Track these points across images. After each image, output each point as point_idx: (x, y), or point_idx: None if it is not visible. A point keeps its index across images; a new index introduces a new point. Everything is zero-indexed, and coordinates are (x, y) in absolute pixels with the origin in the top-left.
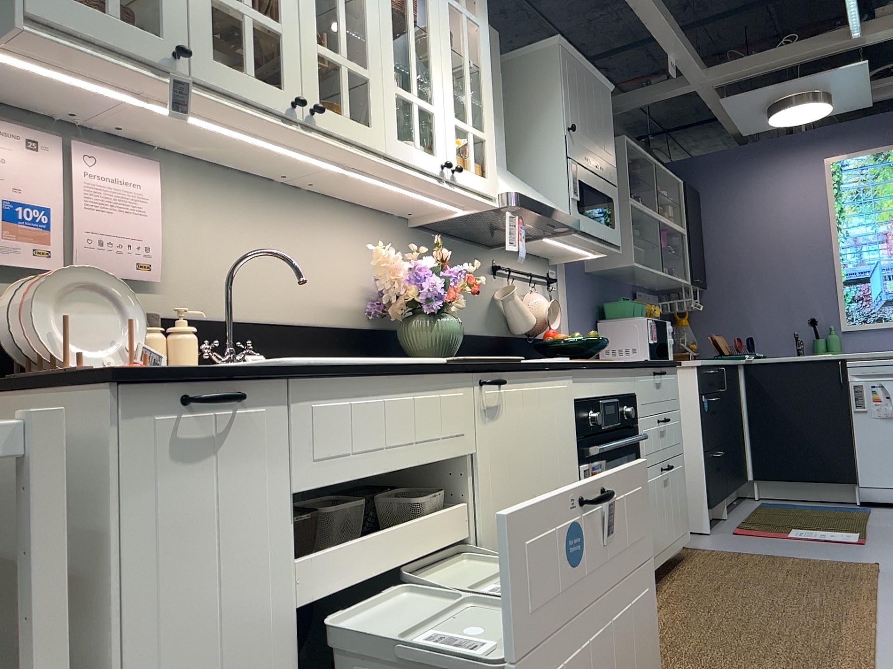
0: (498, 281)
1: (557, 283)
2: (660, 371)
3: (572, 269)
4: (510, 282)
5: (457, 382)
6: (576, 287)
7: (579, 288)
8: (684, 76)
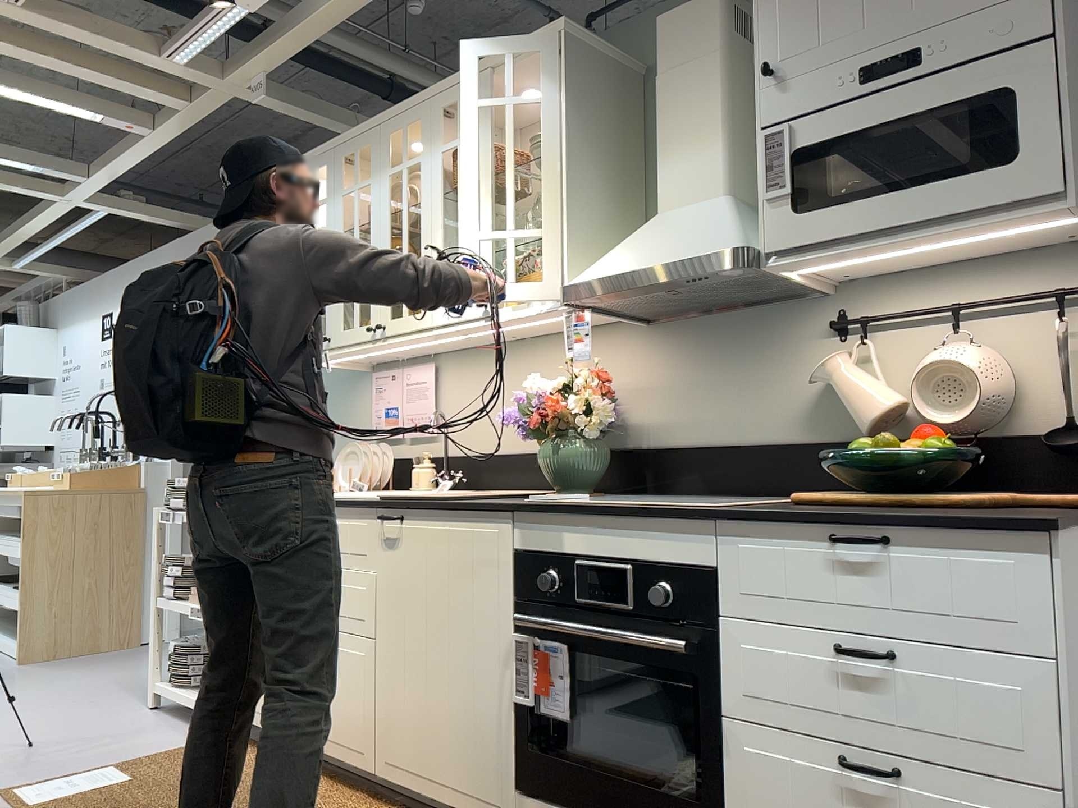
0: (845, 345)
1: None
2: (871, 535)
3: None
4: (870, 340)
5: (362, 514)
6: None
7: None
8: None
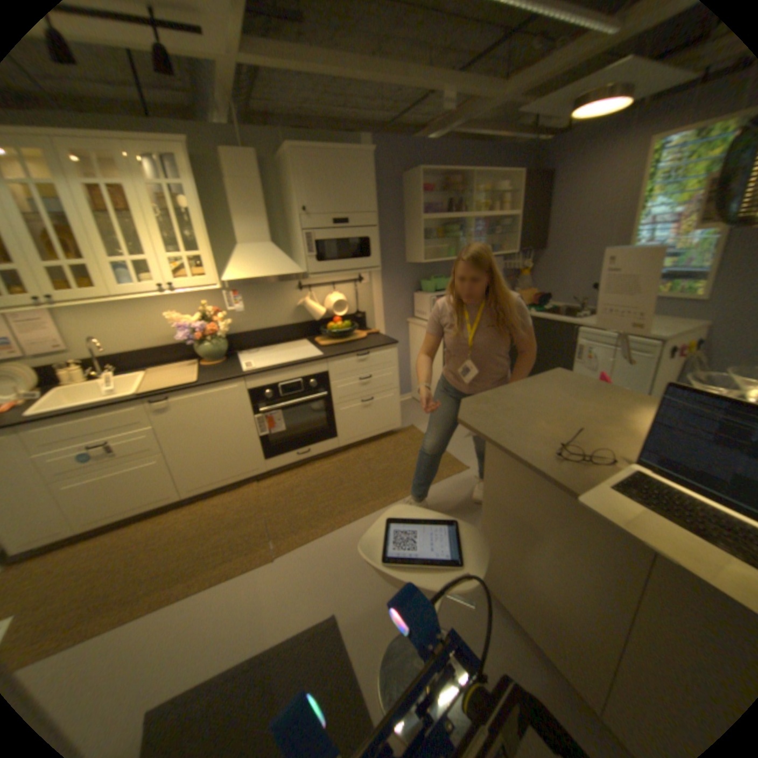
0: (301, 294)
1: (367, 280)
2: (364, 354)
3: (386, 266)
4: (310, 293)
5: (127, 407)
6: (389, 277)
7: (393, 276)
8: (477, 98)
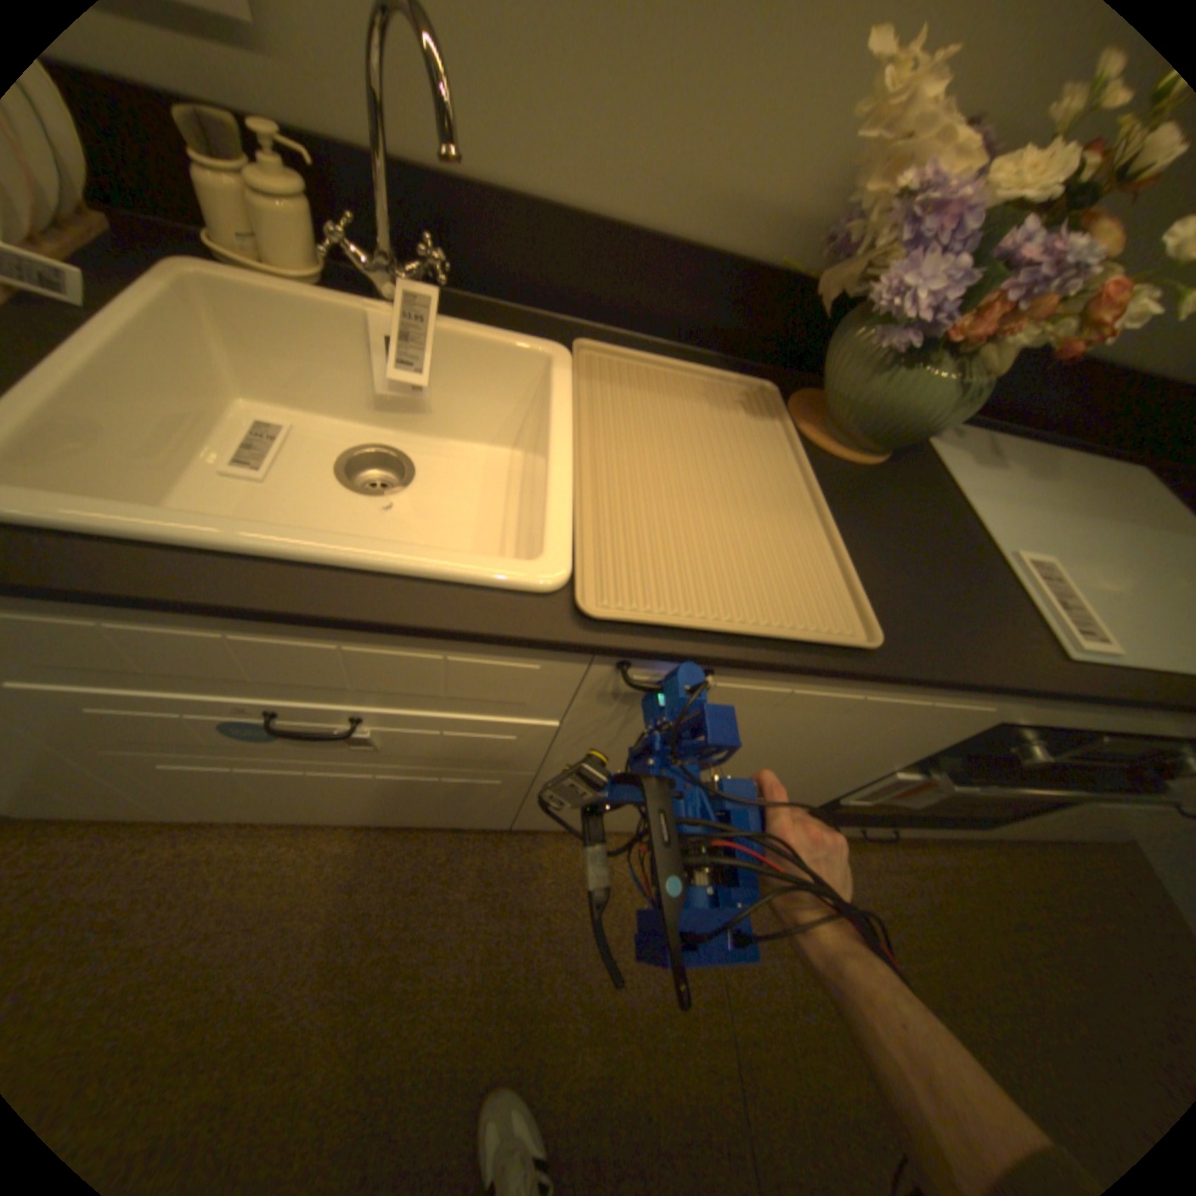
0: None
1: None
2: None
3: None
4: None
5: (525, 651)
6: None
7: None
8: None
